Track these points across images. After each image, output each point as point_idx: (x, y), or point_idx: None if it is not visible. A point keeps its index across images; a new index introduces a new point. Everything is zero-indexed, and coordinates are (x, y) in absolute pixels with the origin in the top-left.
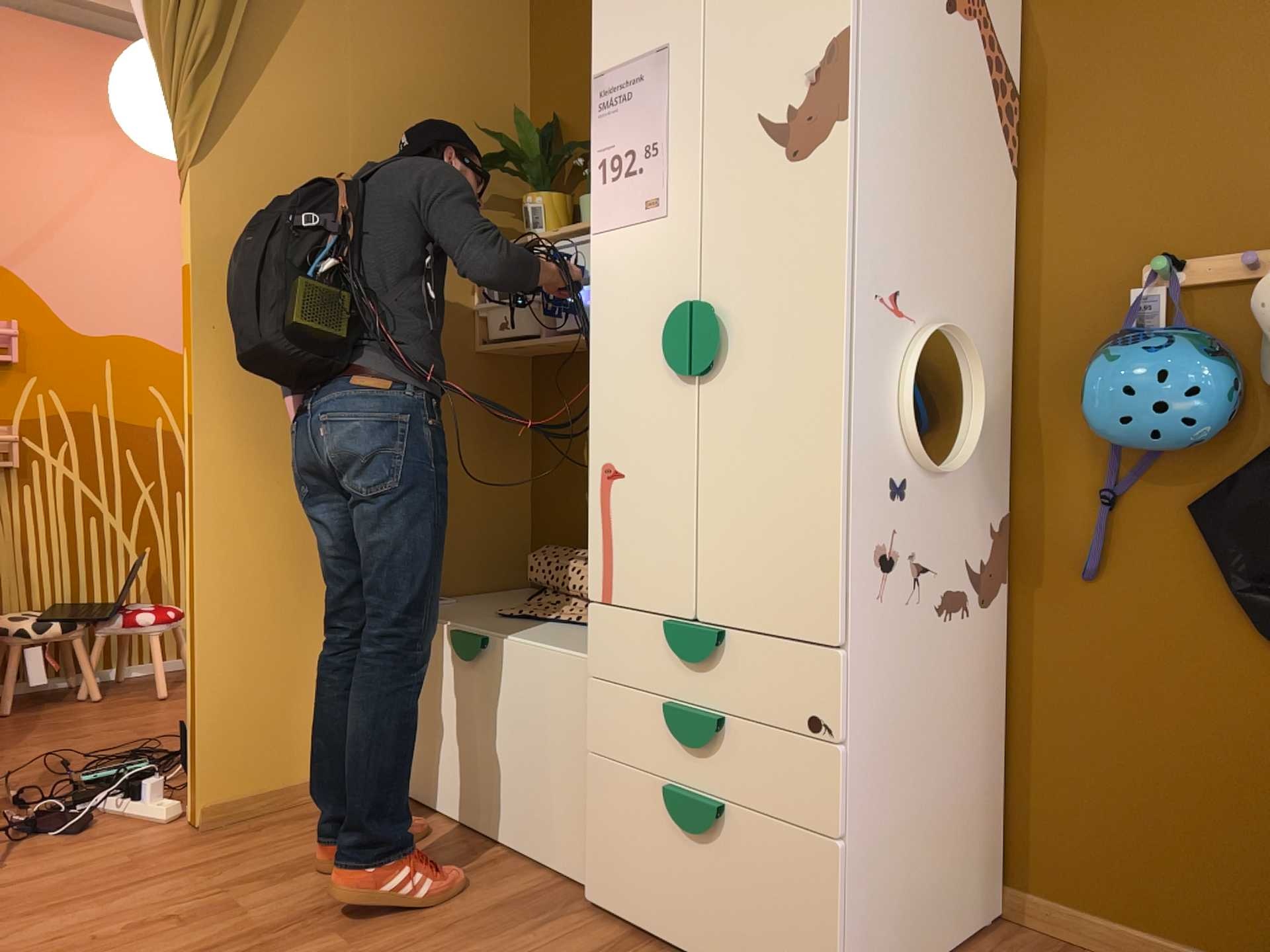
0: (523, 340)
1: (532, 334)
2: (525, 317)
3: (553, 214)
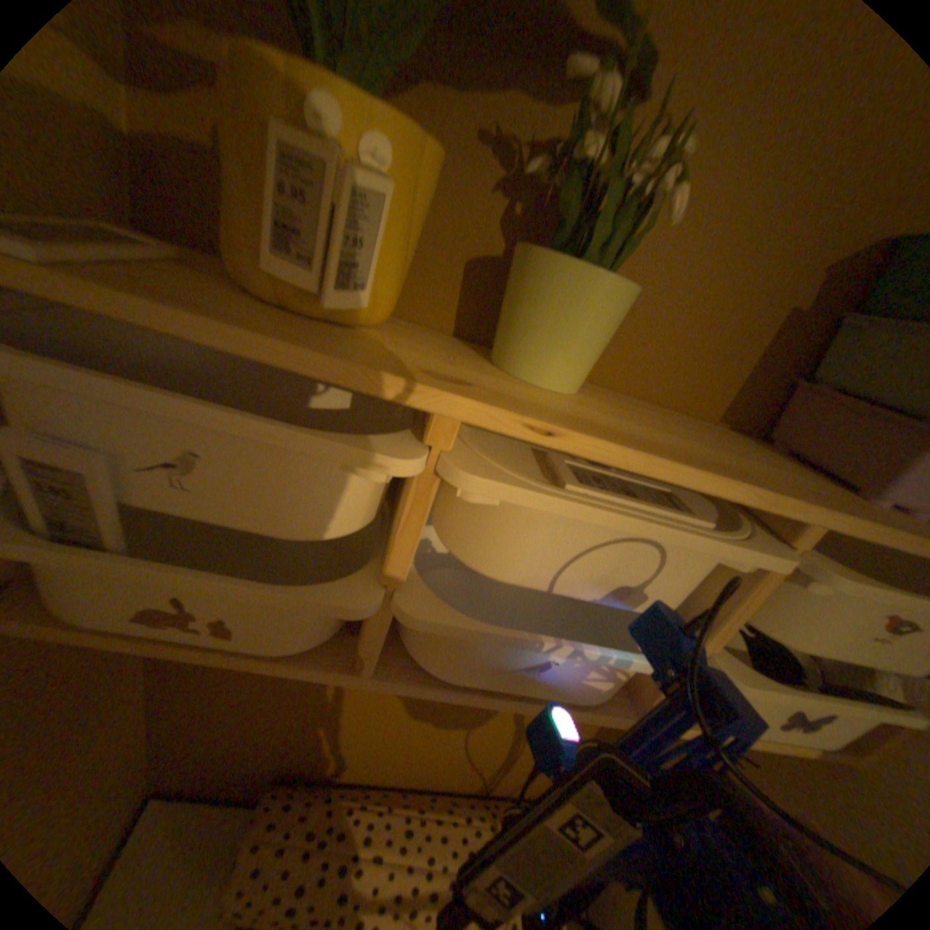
0: (285, 661)
1: (321, 637)
2: (297, 596)
3: (416, 232)
